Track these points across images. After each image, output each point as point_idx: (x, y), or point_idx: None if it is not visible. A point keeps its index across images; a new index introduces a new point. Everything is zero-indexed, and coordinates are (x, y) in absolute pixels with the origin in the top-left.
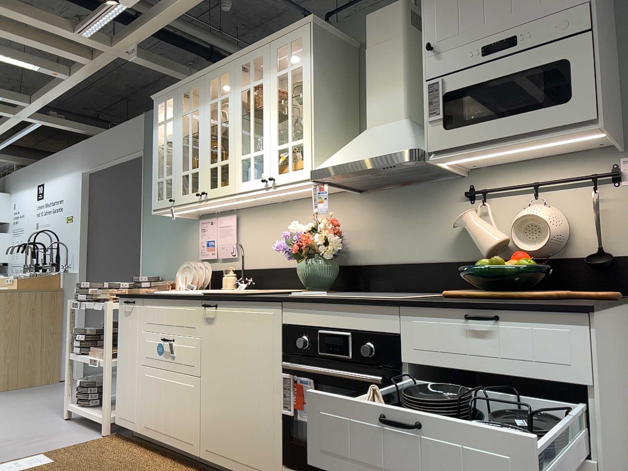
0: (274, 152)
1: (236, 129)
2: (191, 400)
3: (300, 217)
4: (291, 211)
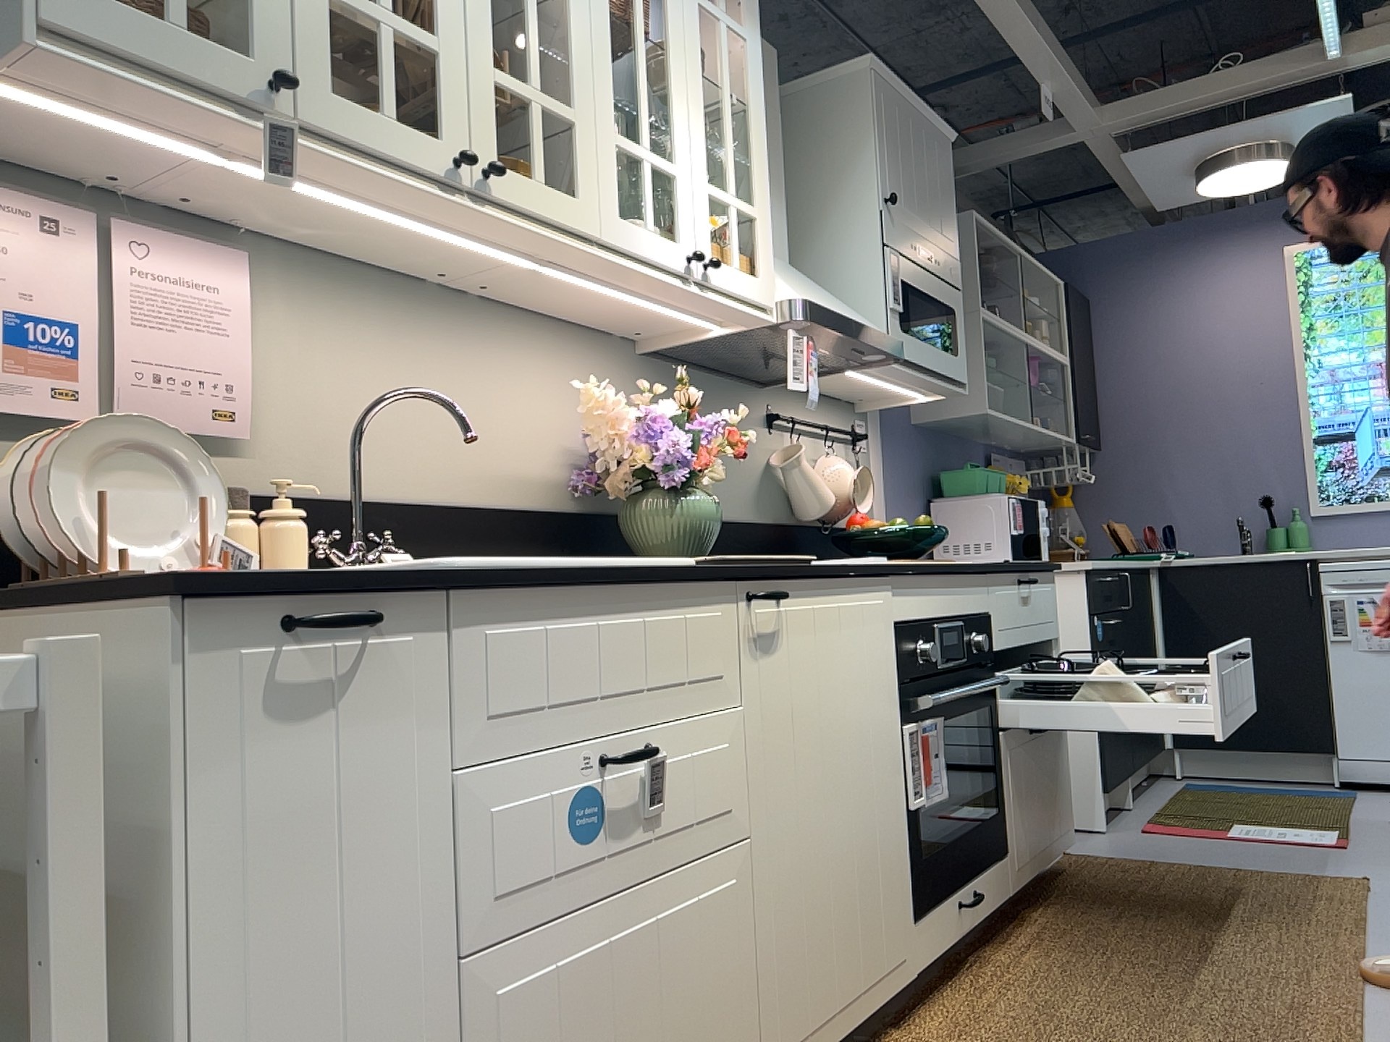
0: (703, 197)
1: (597, 35)
2: (730, 932)
3: (506, 363)
4: (480, 333)
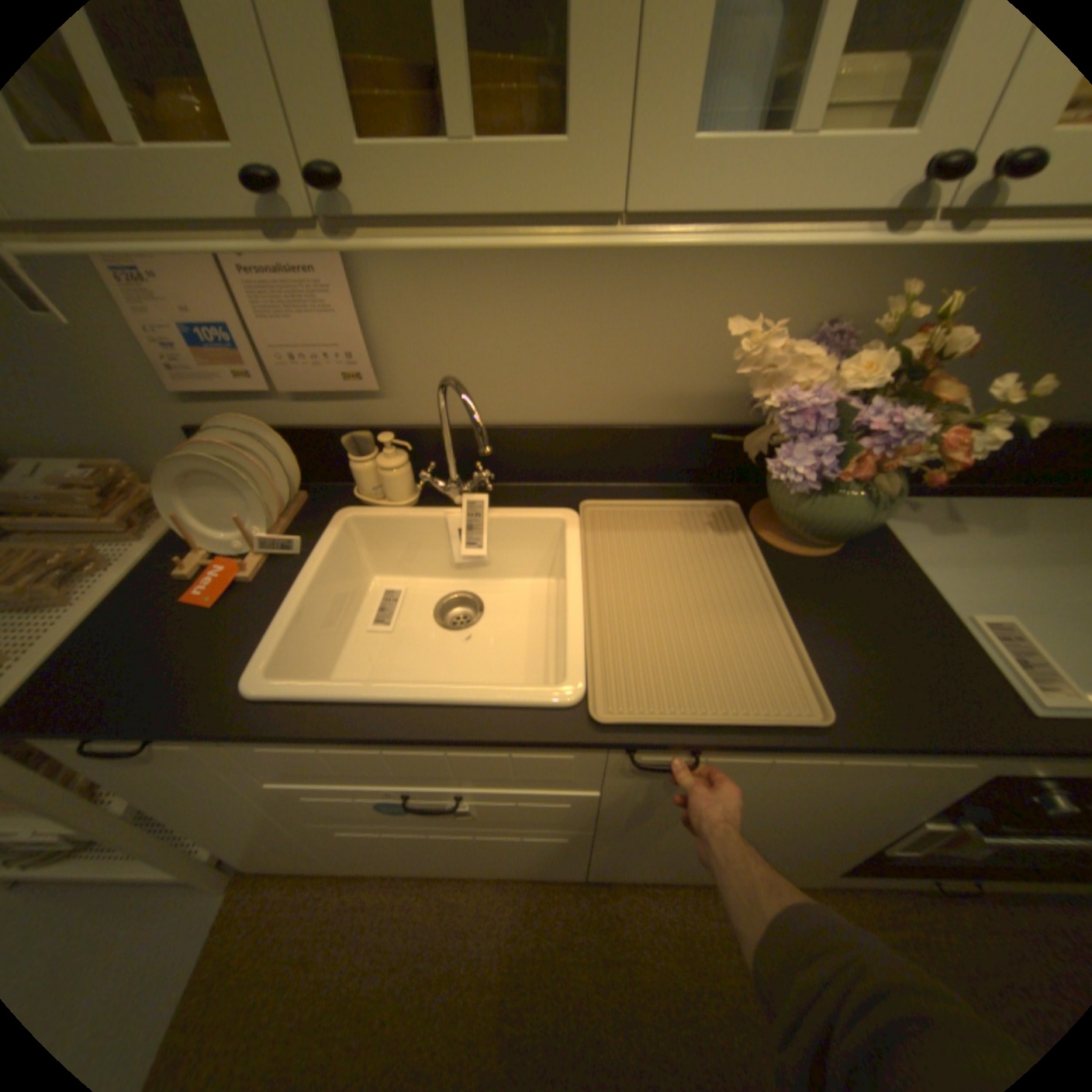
0: None
1: None
2: (561, 851)
3: (689, 264)
4: None
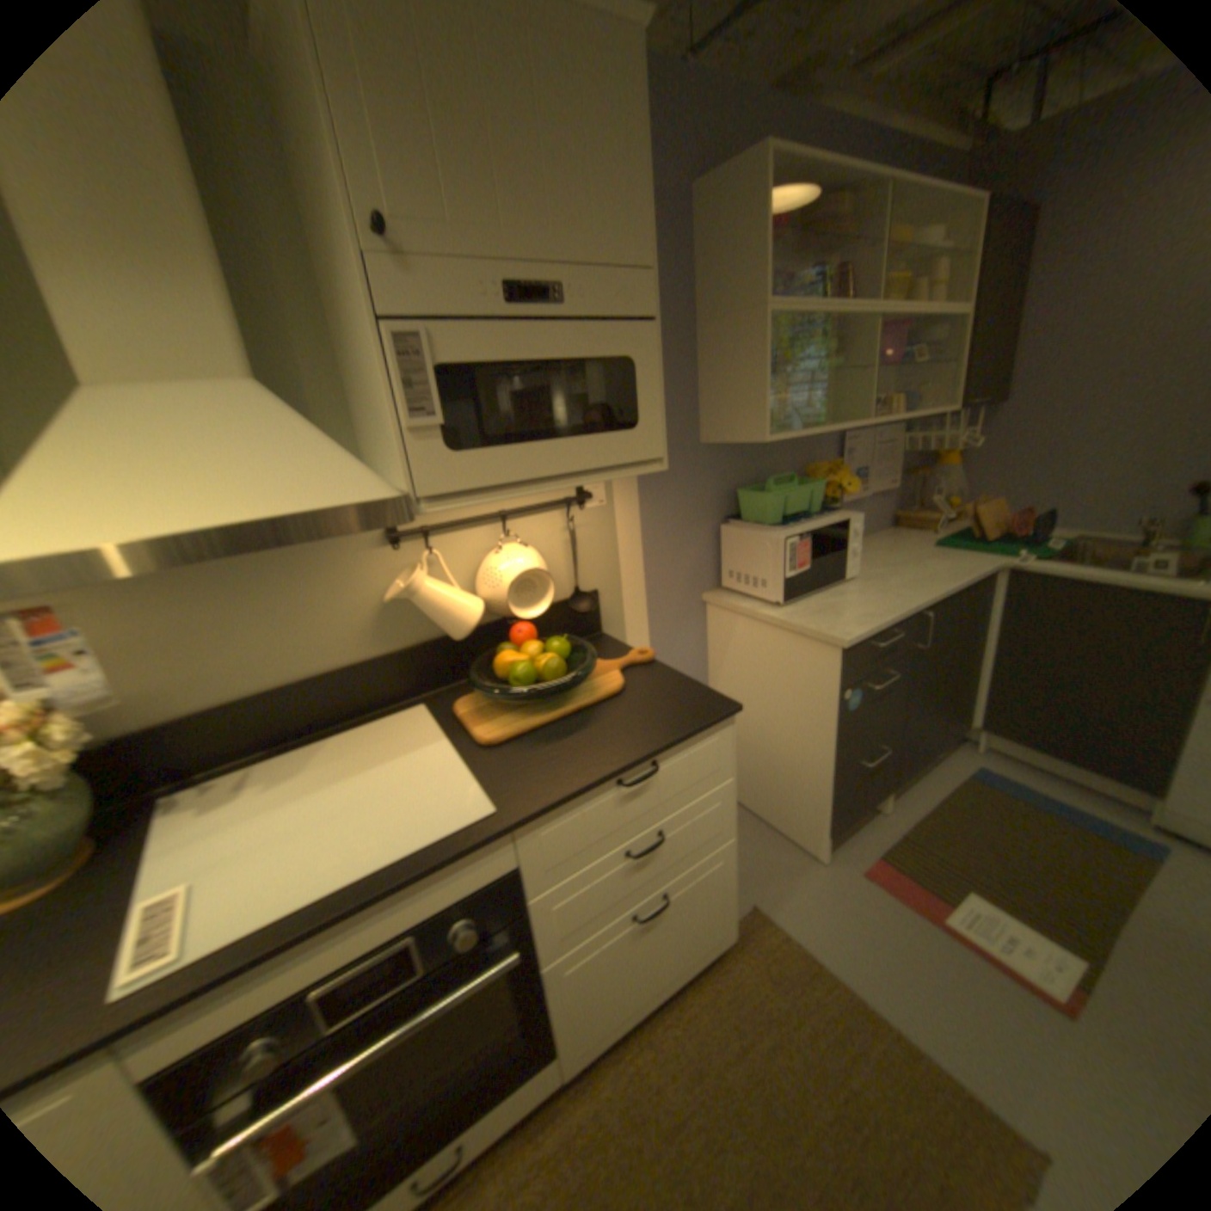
0: None
1: None
2: None
3: None
4: None
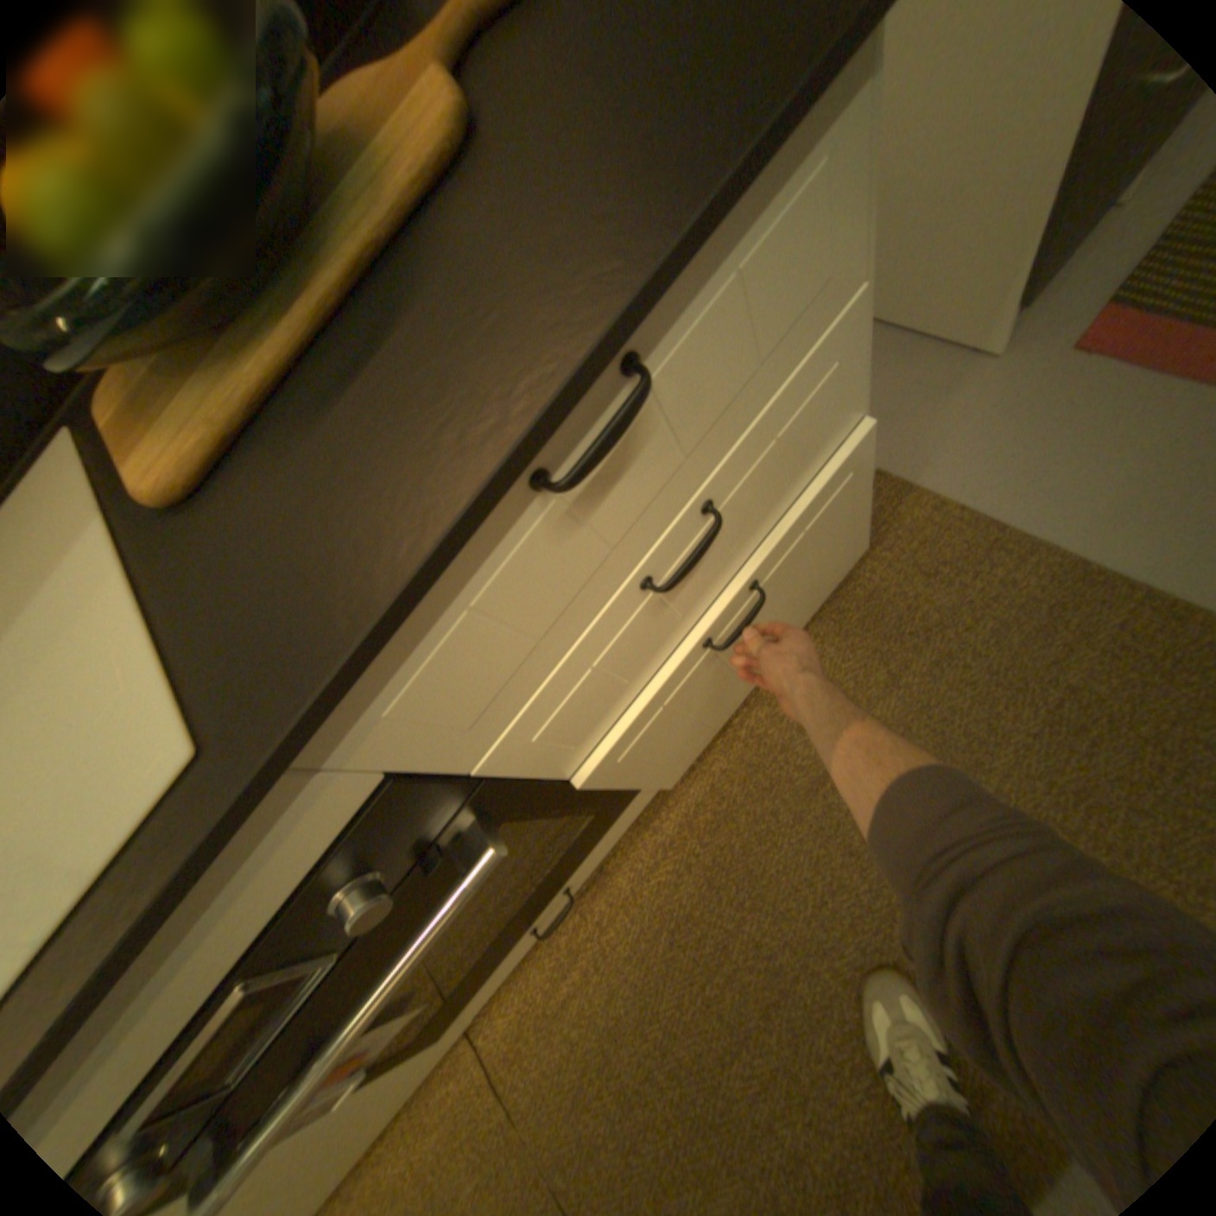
0: None
1: None
2: None
3: None
4: None
